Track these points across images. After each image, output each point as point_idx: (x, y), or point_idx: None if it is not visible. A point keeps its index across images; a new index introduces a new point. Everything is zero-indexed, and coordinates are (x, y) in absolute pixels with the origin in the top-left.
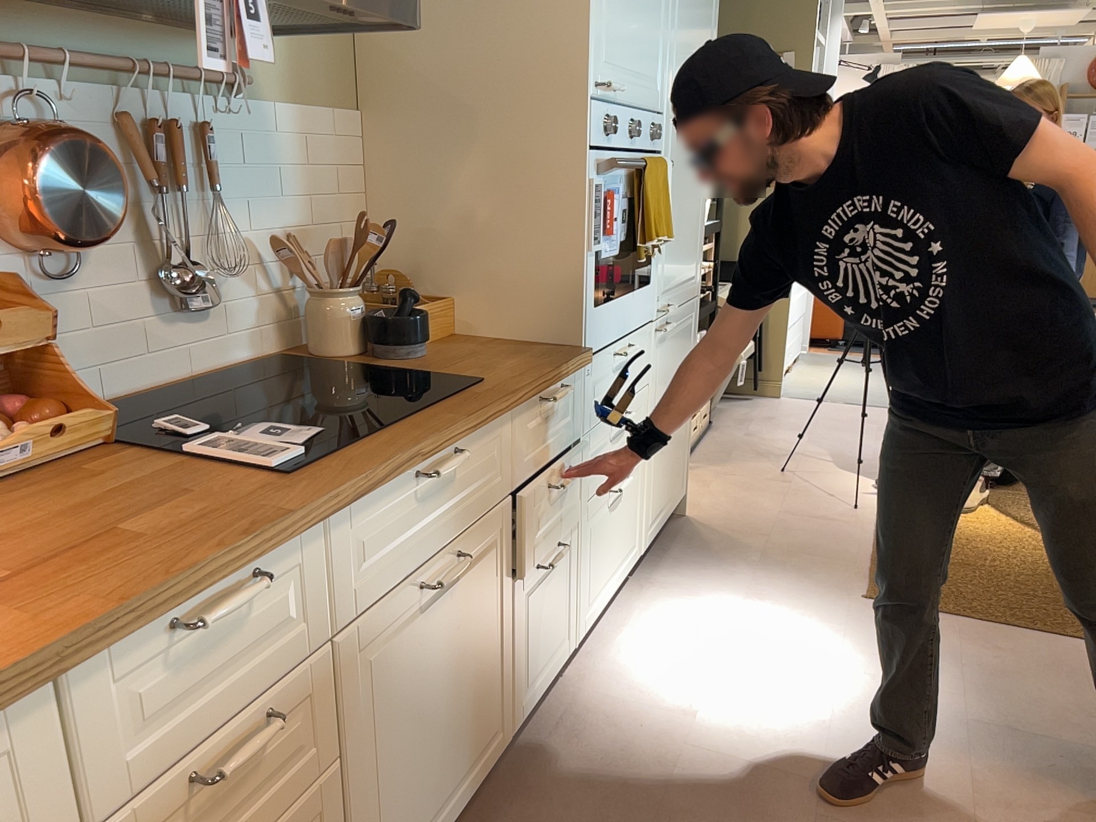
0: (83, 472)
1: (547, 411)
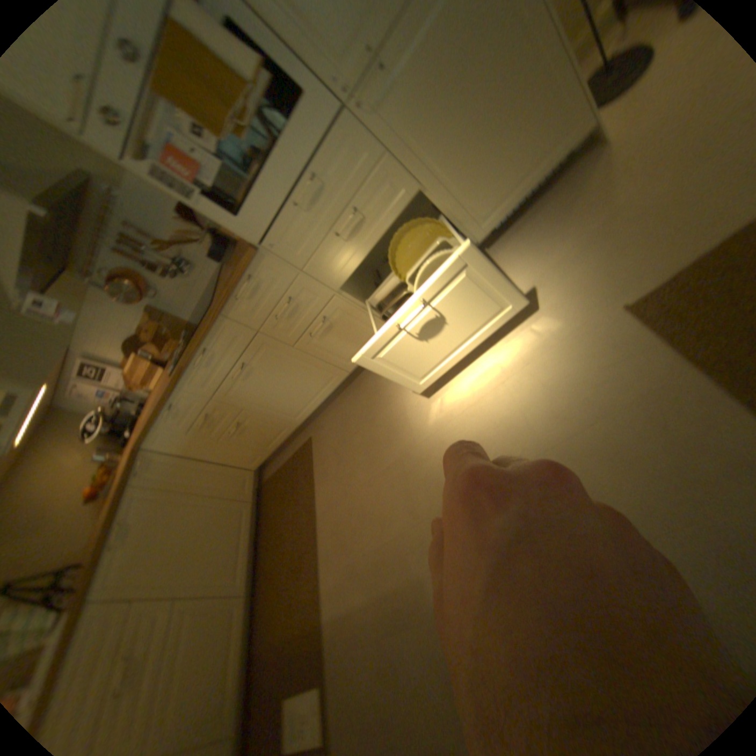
0: (176, 356)
1: (252, 292)
